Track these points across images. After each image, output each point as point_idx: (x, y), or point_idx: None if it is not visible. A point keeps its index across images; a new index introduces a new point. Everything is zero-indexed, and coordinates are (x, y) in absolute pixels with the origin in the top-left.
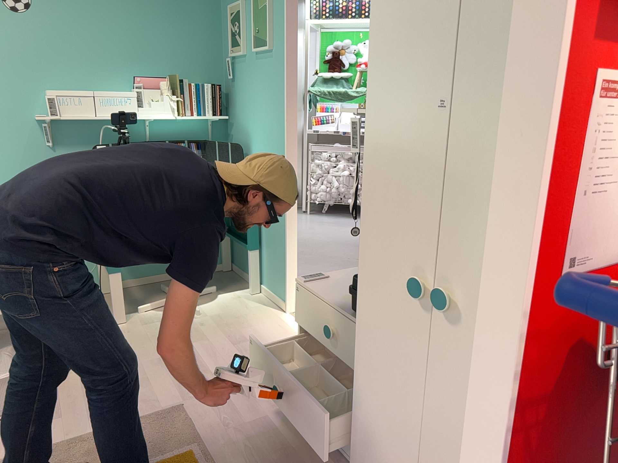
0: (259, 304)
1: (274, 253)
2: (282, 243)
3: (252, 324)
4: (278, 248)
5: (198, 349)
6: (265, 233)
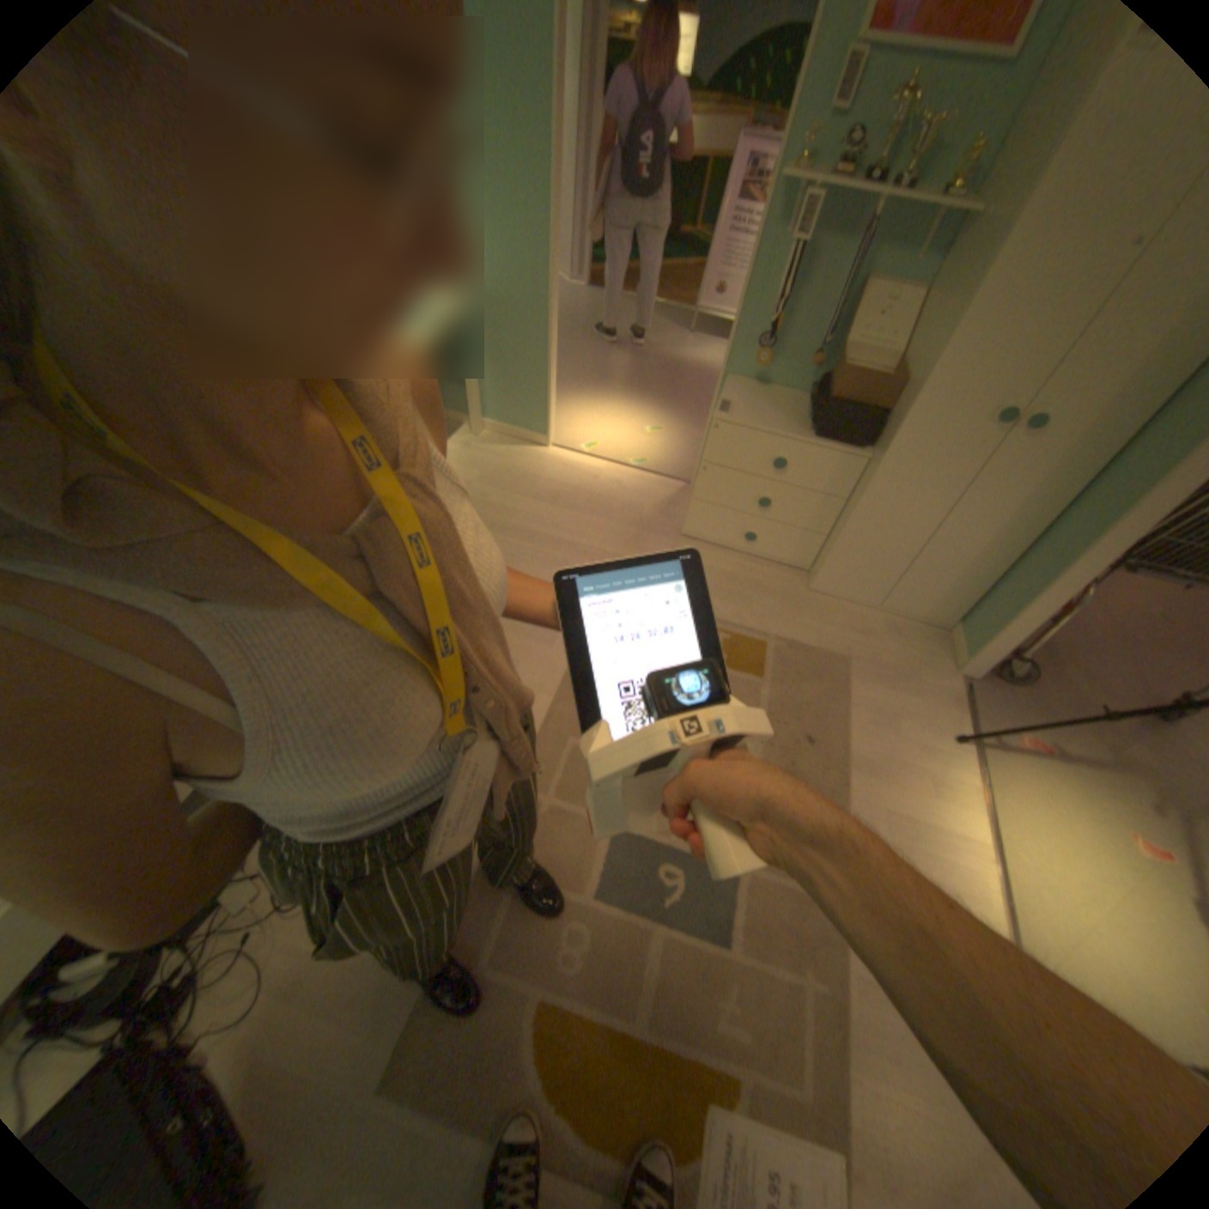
0: (503, 446)
1: (514, 372)
2: (536, 357)
3: (533, 473)
4: (524, 365)
5: (526, 526)
6: (488, 345)
